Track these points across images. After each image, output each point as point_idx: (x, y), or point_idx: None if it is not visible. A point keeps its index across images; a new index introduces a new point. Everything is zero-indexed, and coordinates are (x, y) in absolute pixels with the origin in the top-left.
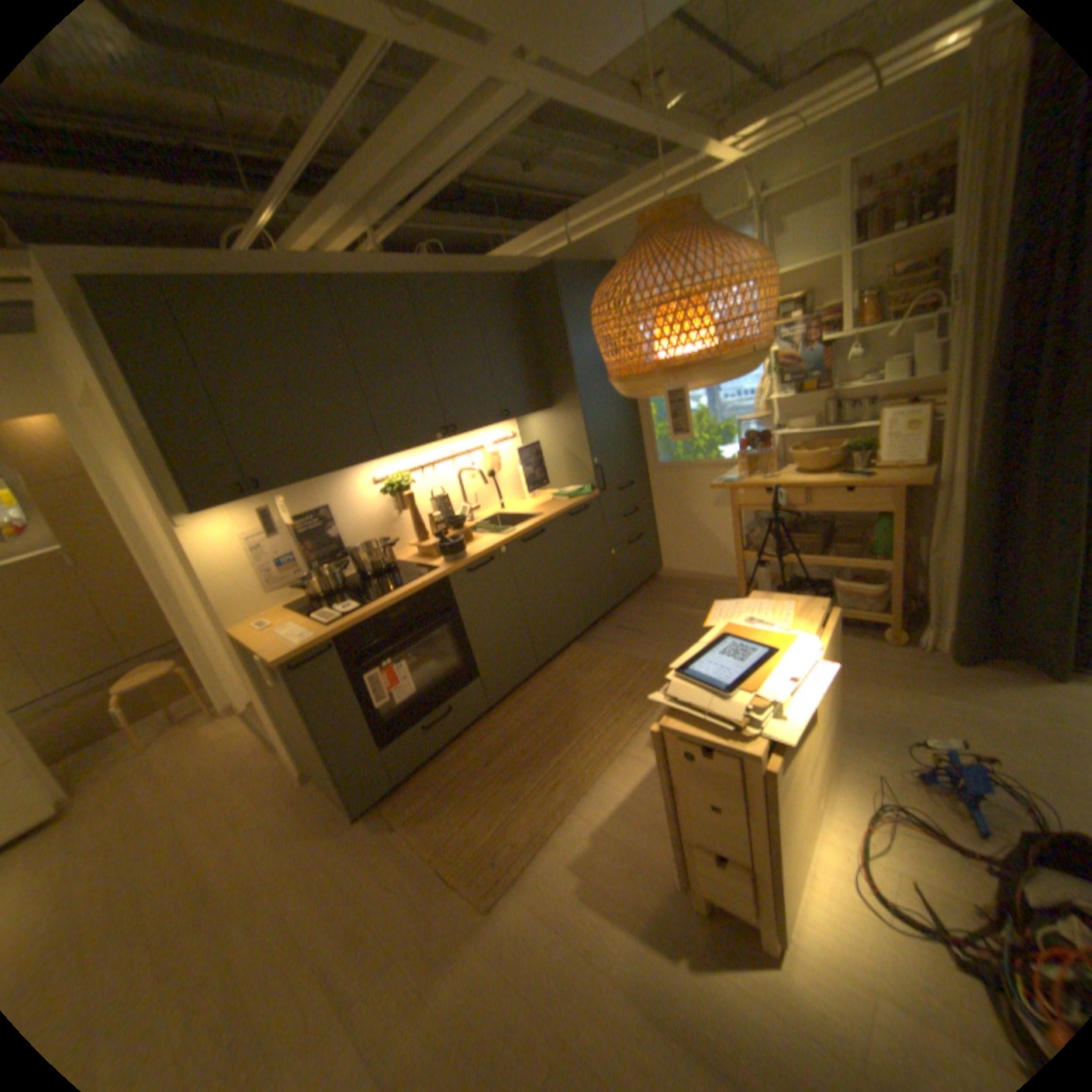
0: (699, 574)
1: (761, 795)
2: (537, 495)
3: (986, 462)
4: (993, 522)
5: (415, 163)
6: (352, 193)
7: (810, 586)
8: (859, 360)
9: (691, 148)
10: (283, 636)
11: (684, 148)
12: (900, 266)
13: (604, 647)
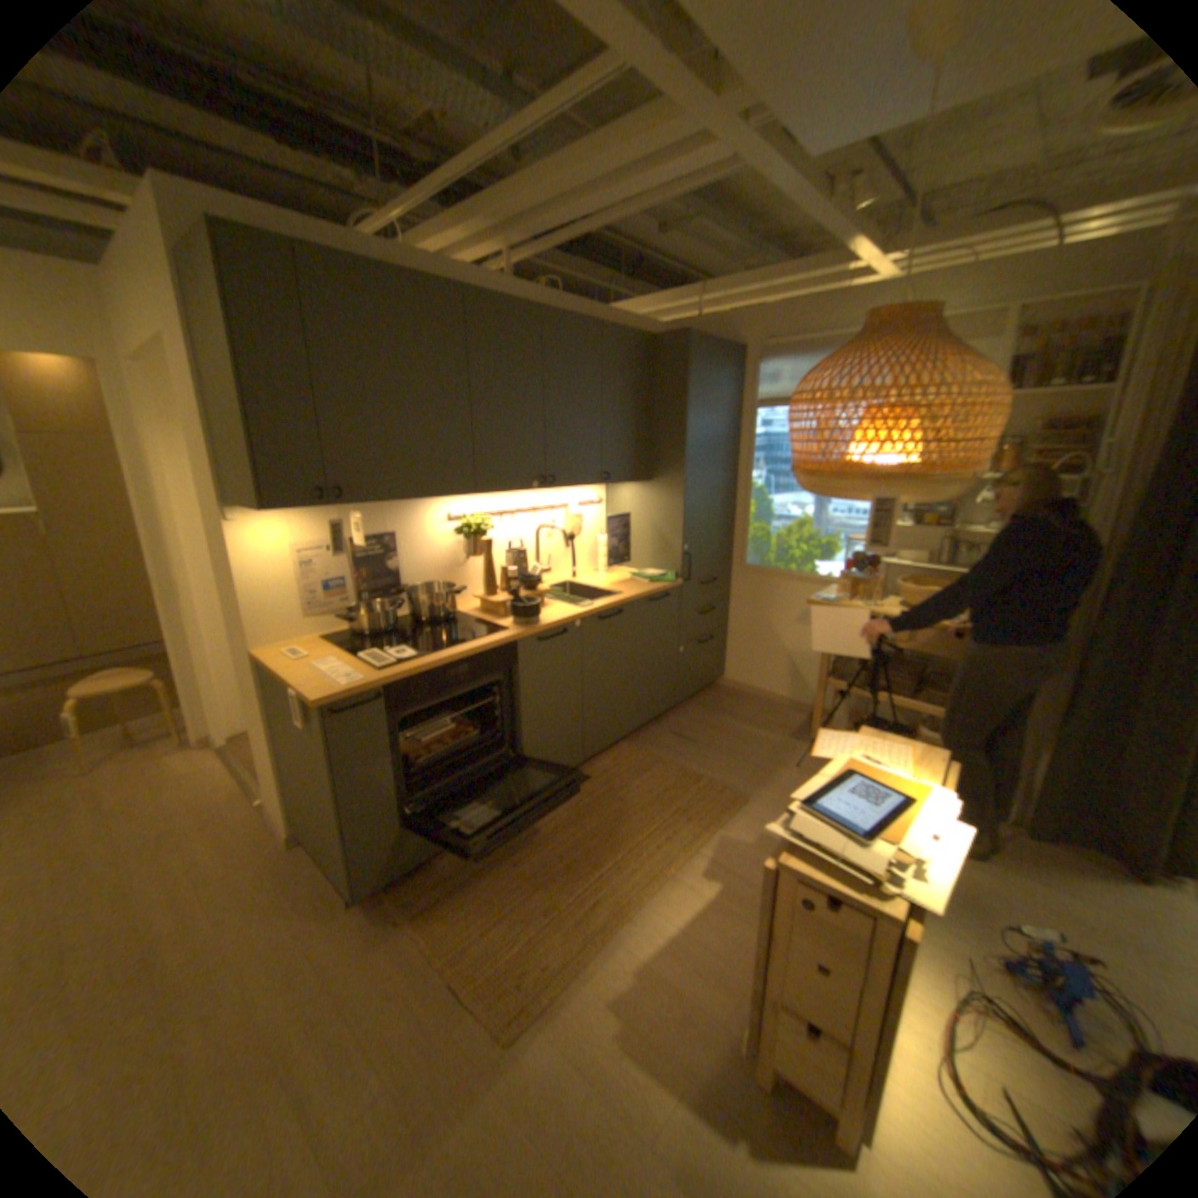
0: (763, 692)
1: (891, 964)
2: (611, 571)
3: (1110, 639)
4: (1102, 701)
5: (587, 195)
6: (509, 208)
7: (889, 730)
8: (986, 505)
9: (857, 254)
10: (323, 673)
11: (846, 252)
12: (1046, 421)
13: (655, 752)
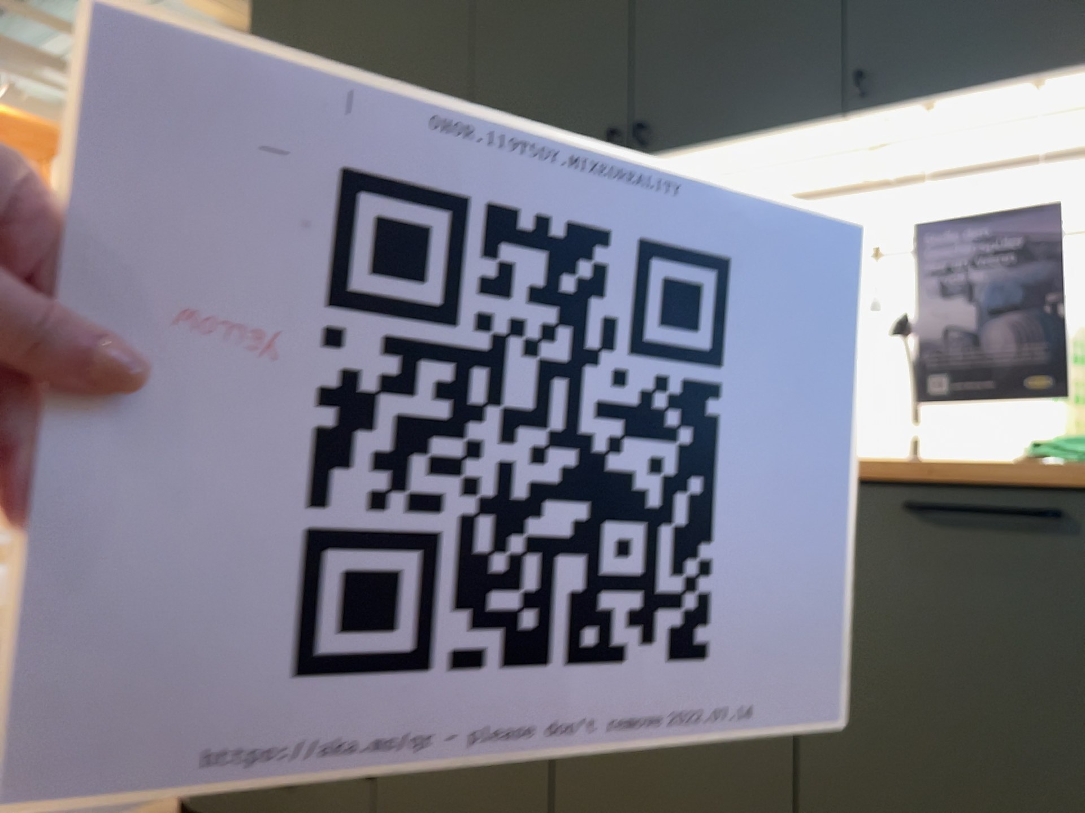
0: None
1: None
2: None
3: None
4: None
5: None
6: None
7: None
8: None
9: None
10: None
11: None
12: None
13: None
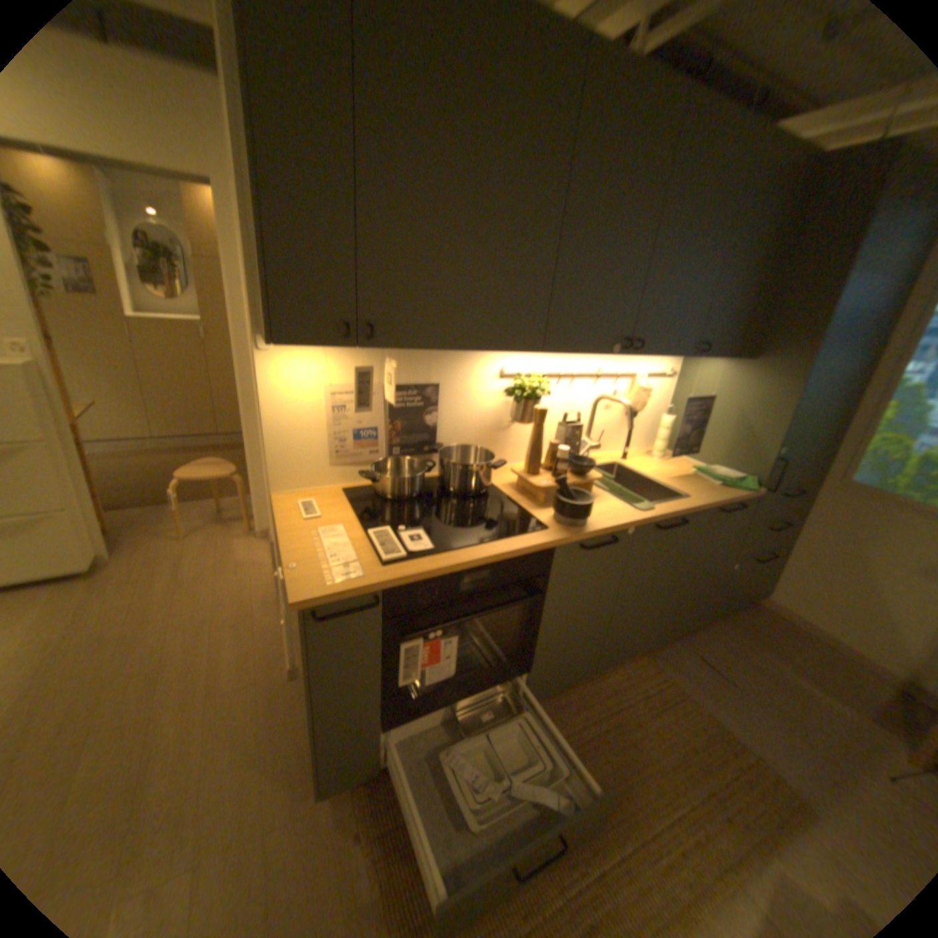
0: (828, 635)
1: None
2: (669, 456)
3: None
4: None
5: None
6: None
7: None
8: None
9: None
10: (326, 548)
11: None
12: None
13: (681, 682)
